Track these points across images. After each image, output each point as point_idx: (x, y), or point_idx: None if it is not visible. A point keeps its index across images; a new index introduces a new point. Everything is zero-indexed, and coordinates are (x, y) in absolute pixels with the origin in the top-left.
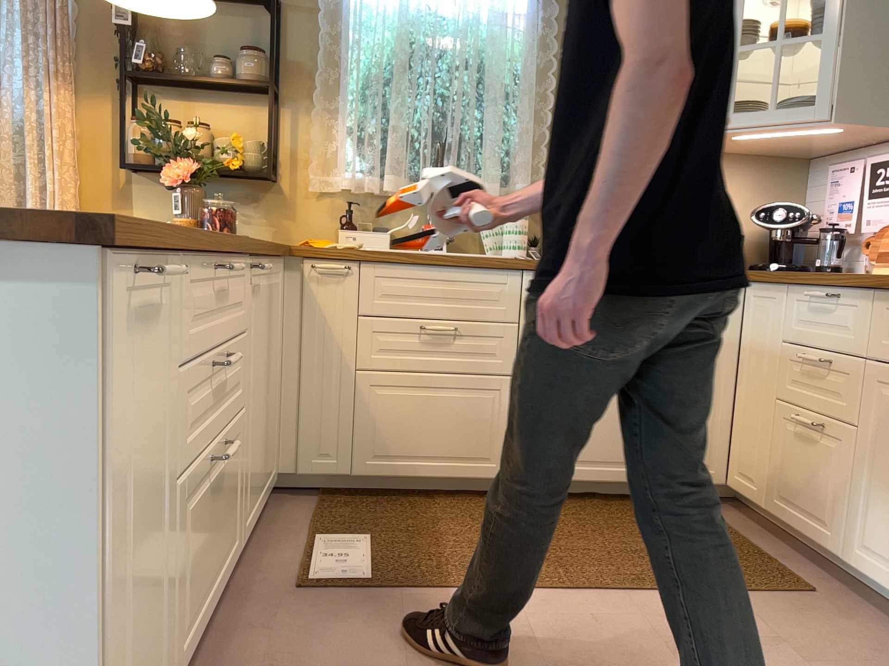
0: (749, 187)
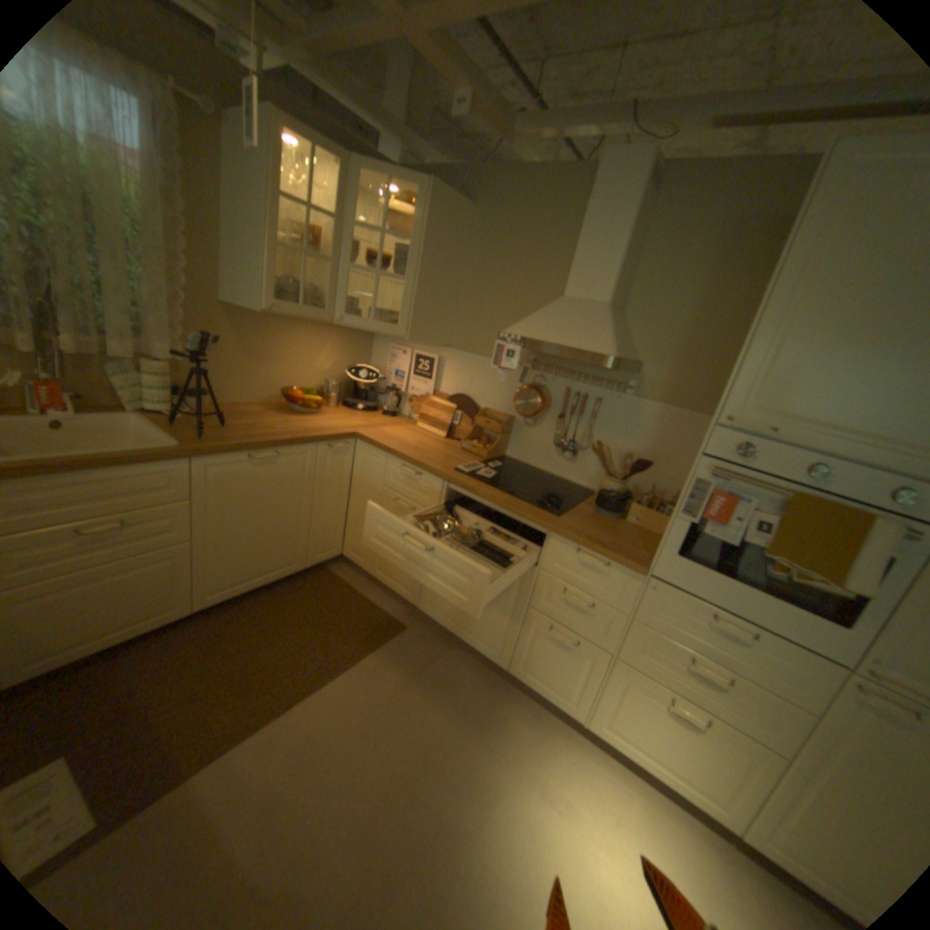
0: (339, 347)
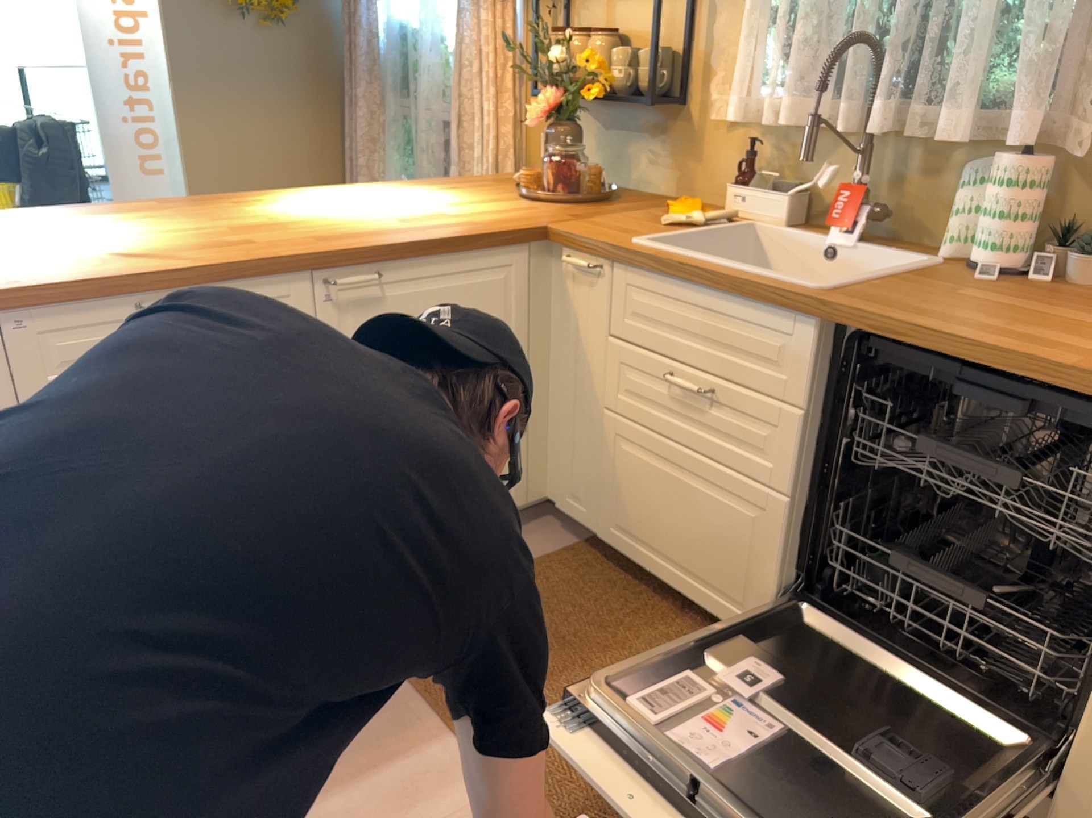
0: None
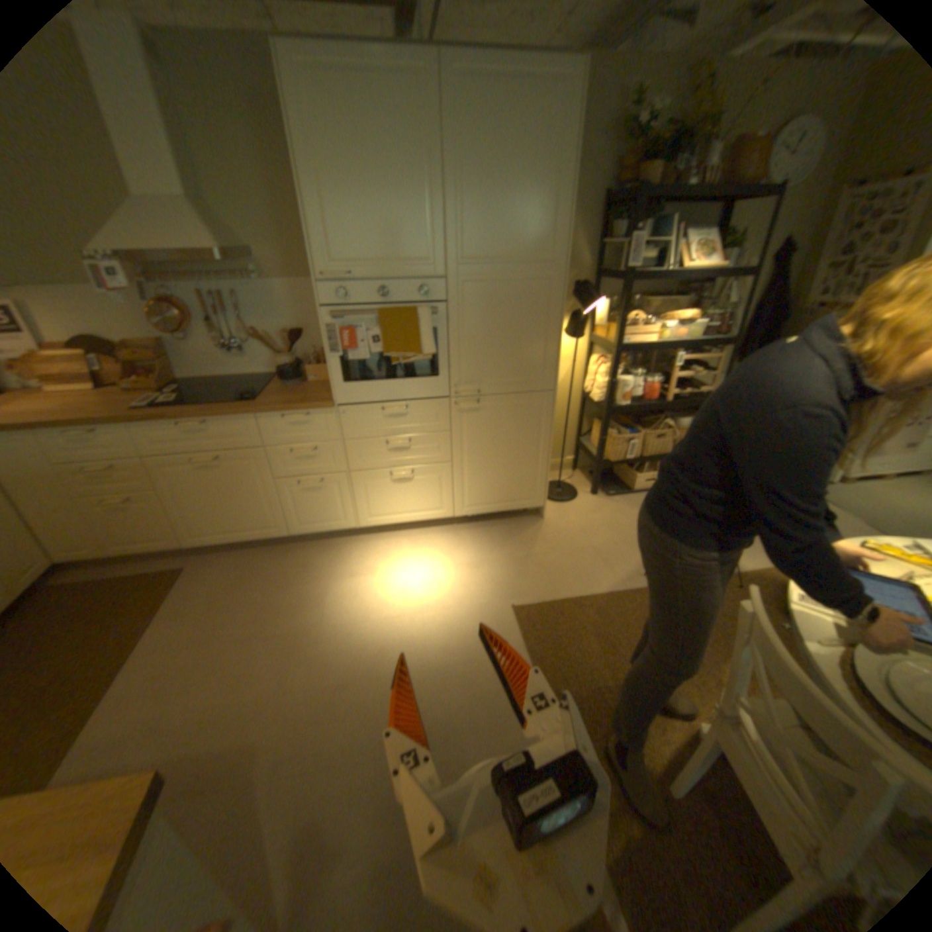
0: None
